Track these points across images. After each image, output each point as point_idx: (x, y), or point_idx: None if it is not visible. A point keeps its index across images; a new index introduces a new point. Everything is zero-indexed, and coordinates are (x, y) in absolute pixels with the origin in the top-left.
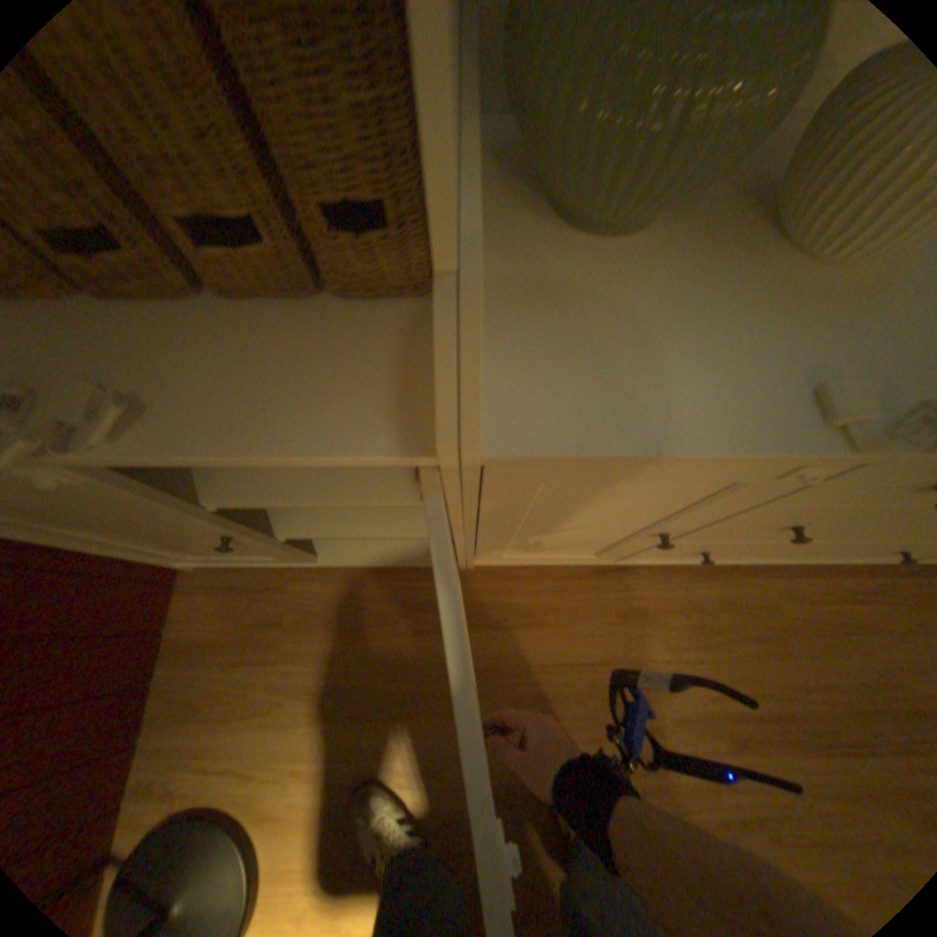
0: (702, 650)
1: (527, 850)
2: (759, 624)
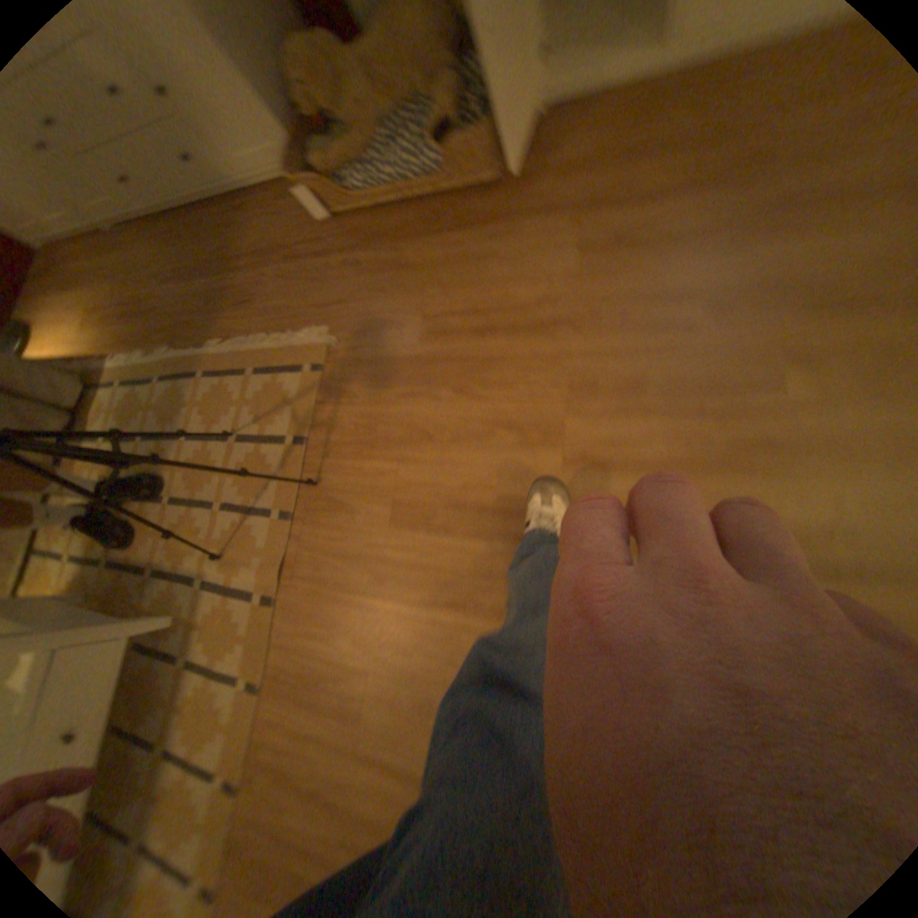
0: (162, 244)
1: (85, 323)
2: (186, 227)
